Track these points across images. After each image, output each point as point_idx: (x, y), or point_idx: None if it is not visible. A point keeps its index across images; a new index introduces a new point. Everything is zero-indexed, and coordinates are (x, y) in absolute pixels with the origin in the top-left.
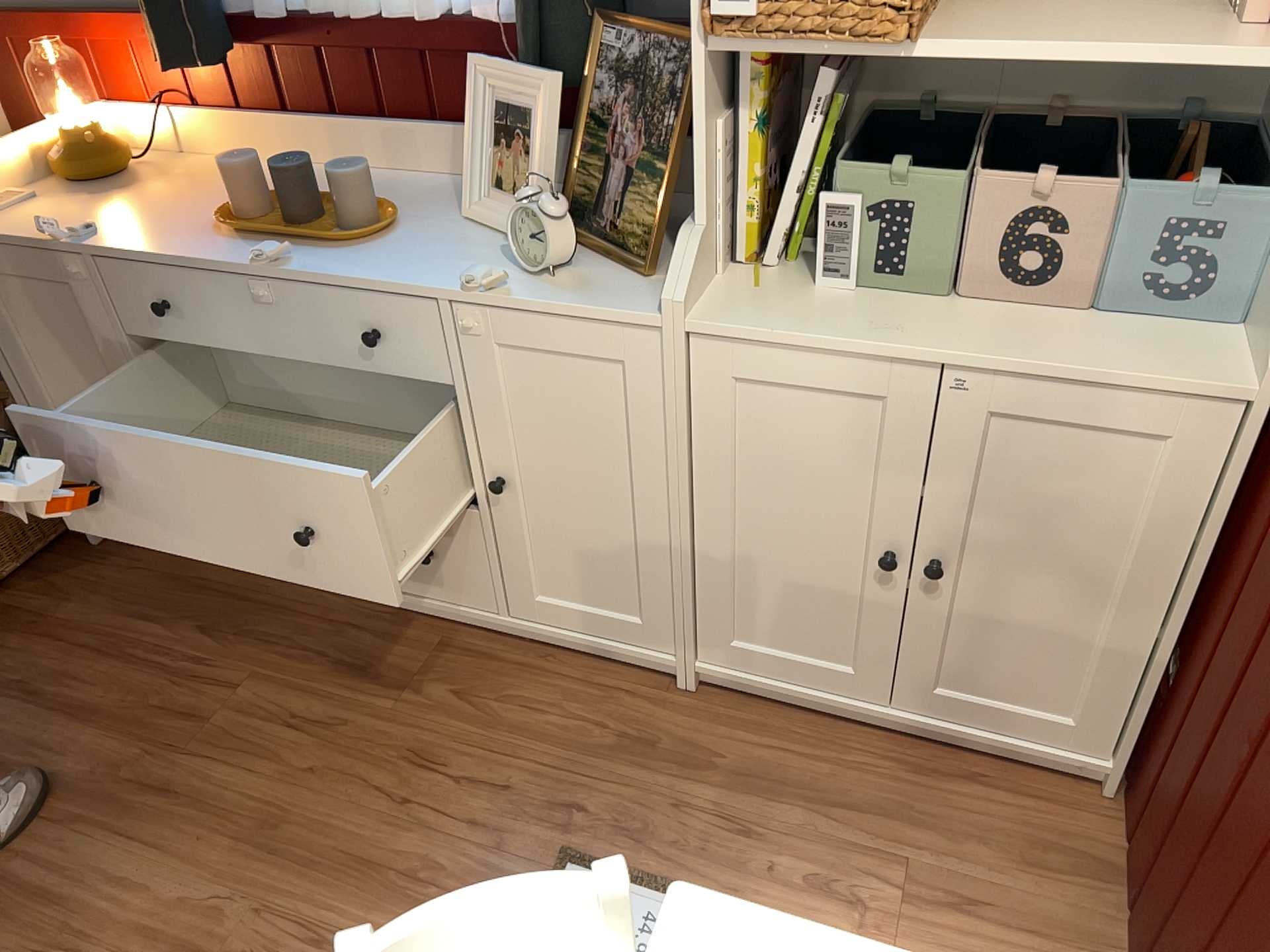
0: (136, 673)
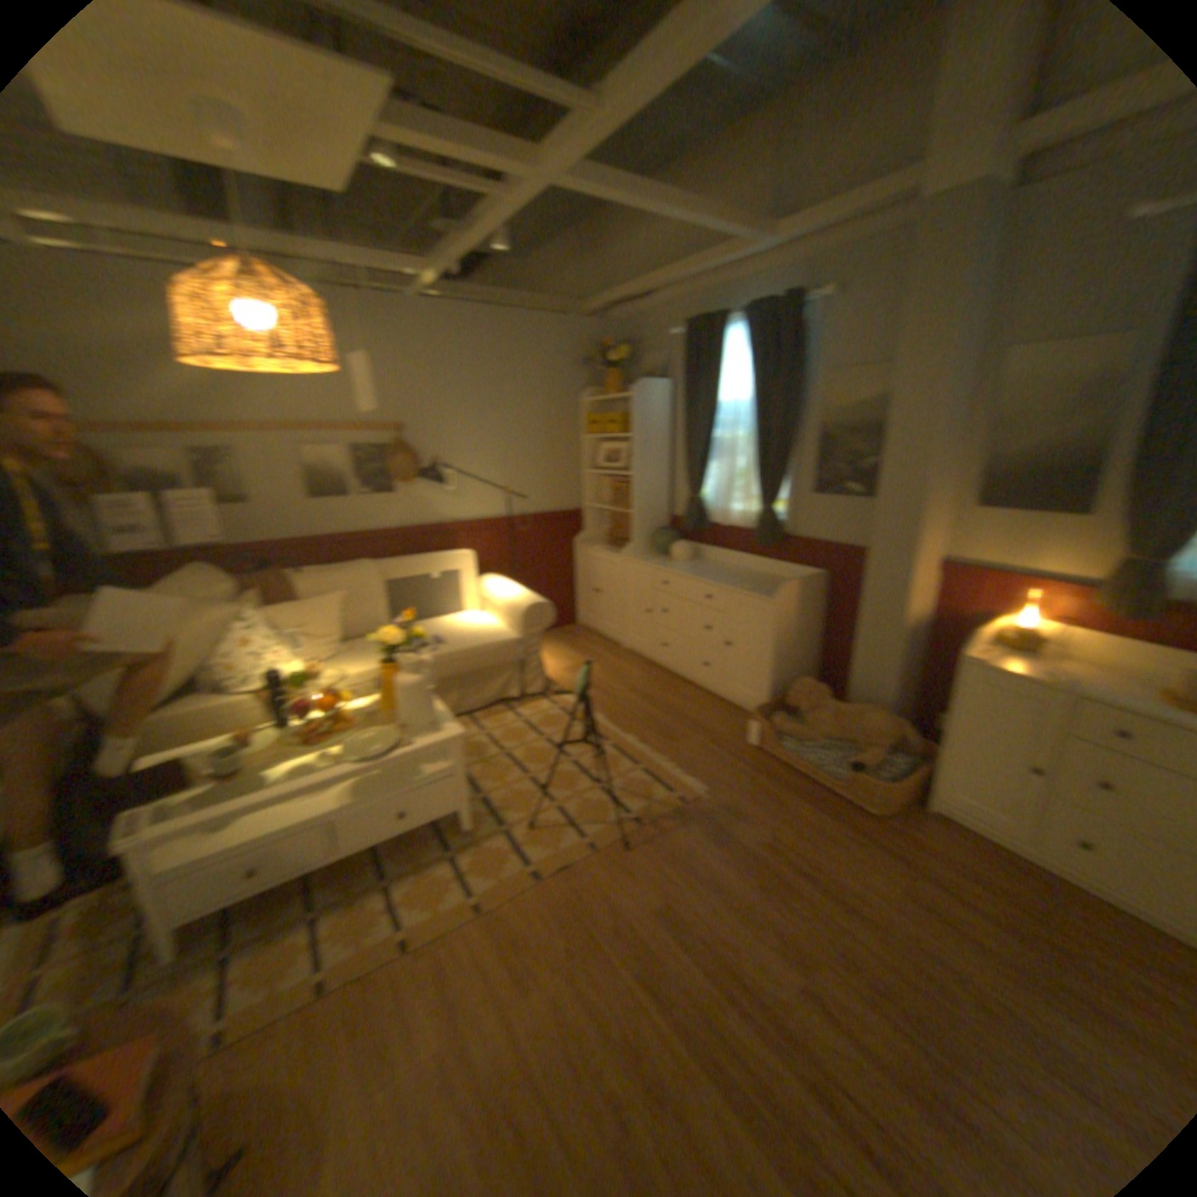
0: (1000, 906)
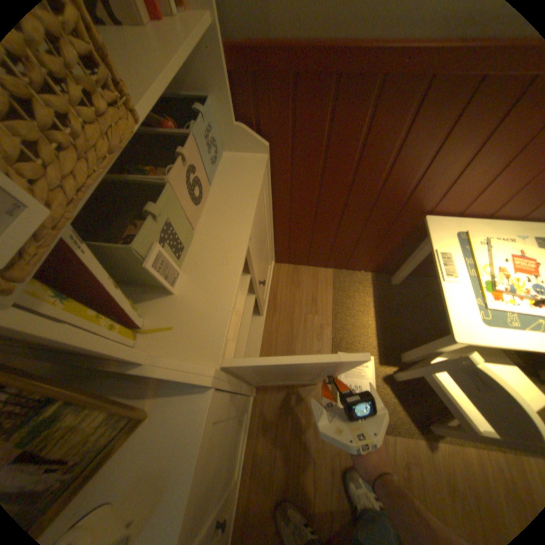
0: None
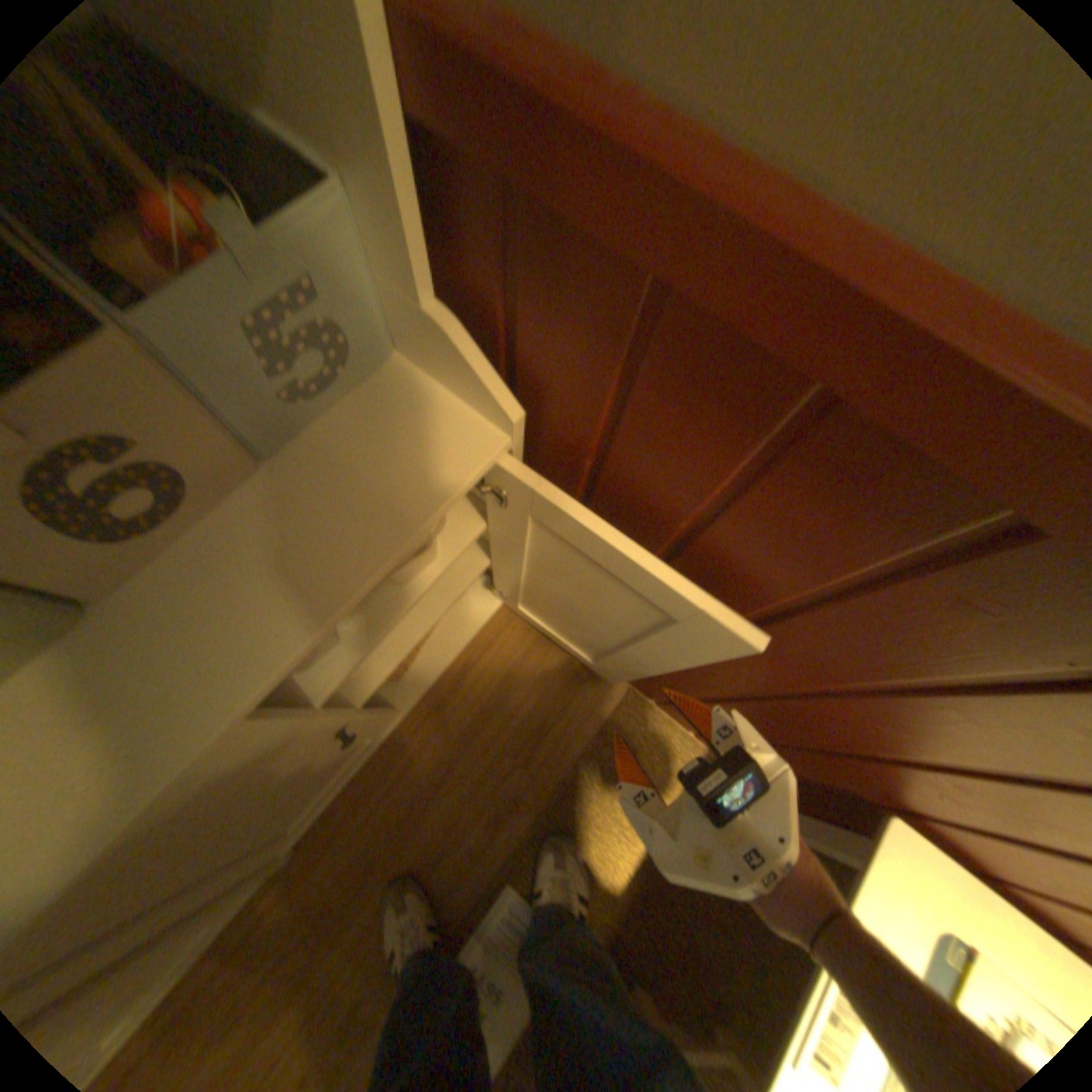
0: None
